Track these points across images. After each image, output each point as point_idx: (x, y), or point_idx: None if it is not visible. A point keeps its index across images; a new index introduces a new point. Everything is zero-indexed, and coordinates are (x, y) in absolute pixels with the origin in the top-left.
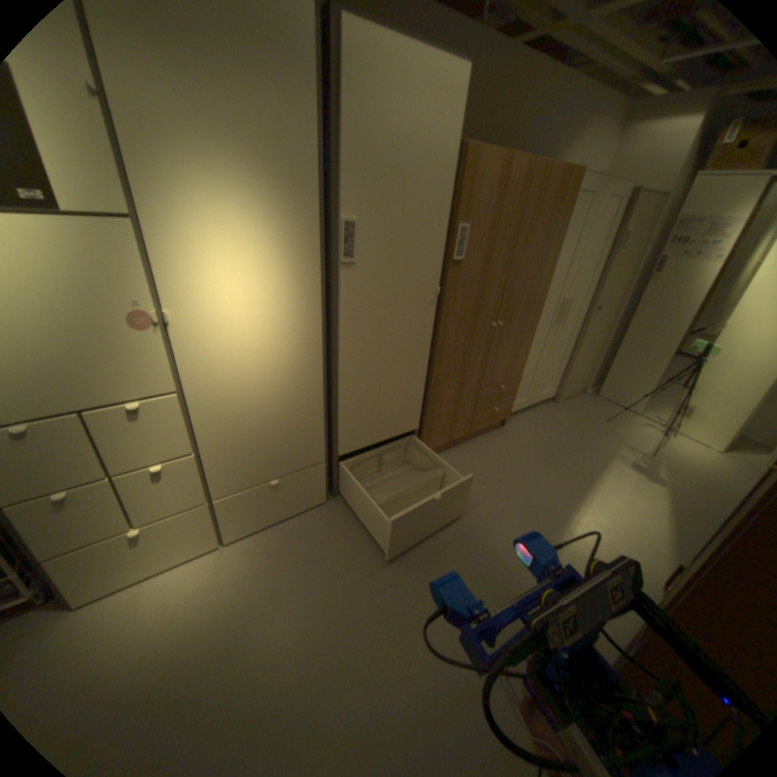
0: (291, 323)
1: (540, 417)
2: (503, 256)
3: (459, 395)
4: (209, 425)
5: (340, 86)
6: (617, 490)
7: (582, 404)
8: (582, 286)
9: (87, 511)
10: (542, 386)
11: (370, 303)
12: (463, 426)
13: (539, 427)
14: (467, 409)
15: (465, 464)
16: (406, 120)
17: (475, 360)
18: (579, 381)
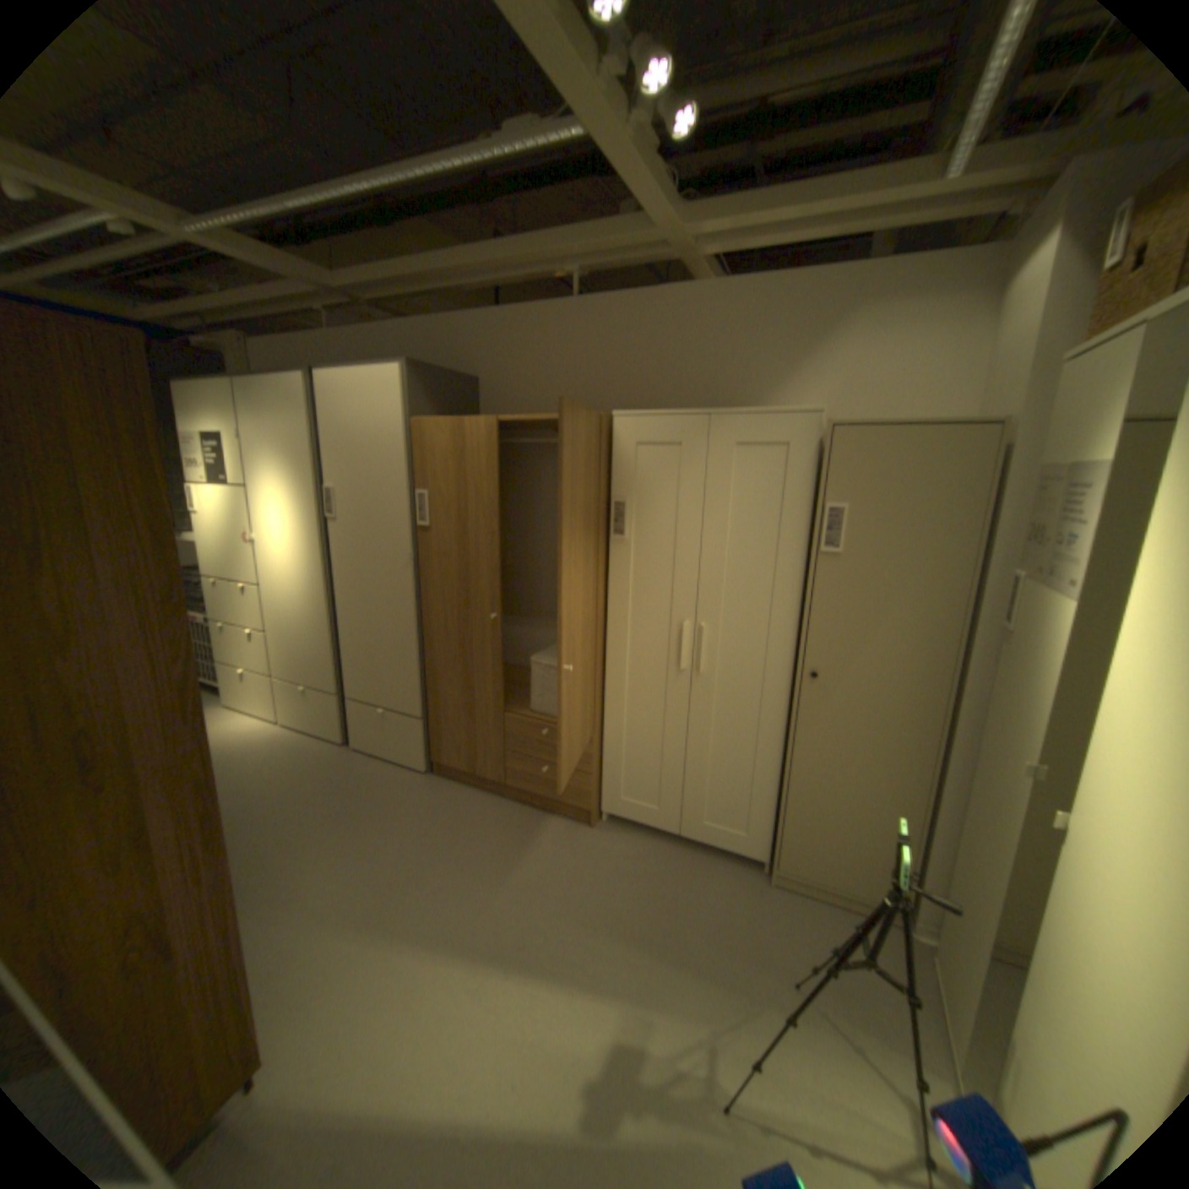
0: (305, 557)
1: (677, 866)
2: (485, 528)
3: (471, 703)
4: (271, 616)
5: (318, 408)
6: (507, 1012)
7: (835, 932)
8: (740, 609)
9: (229, 643)
10: (702, 804)
11: (352, 554)
12: (491, 761)
13: (637, 870)
14: (490, 735)
15: (459, 810)
16: (357, 417)
17: (484, 660)
18: (841, 864)
